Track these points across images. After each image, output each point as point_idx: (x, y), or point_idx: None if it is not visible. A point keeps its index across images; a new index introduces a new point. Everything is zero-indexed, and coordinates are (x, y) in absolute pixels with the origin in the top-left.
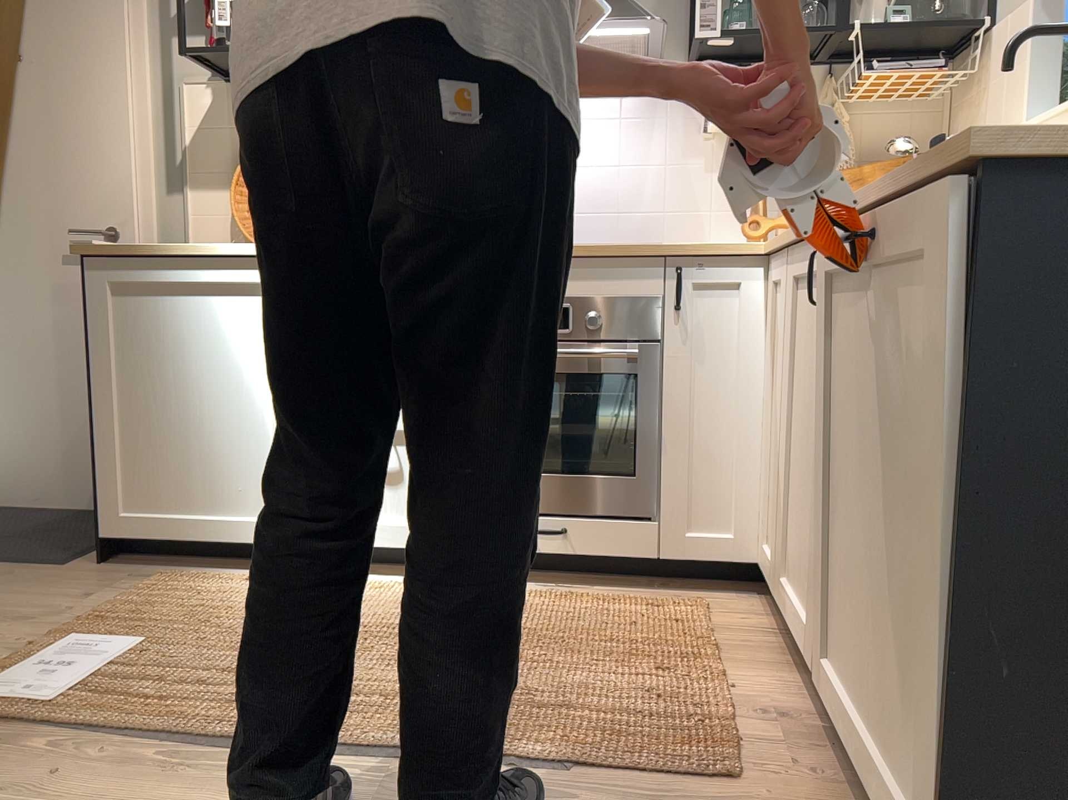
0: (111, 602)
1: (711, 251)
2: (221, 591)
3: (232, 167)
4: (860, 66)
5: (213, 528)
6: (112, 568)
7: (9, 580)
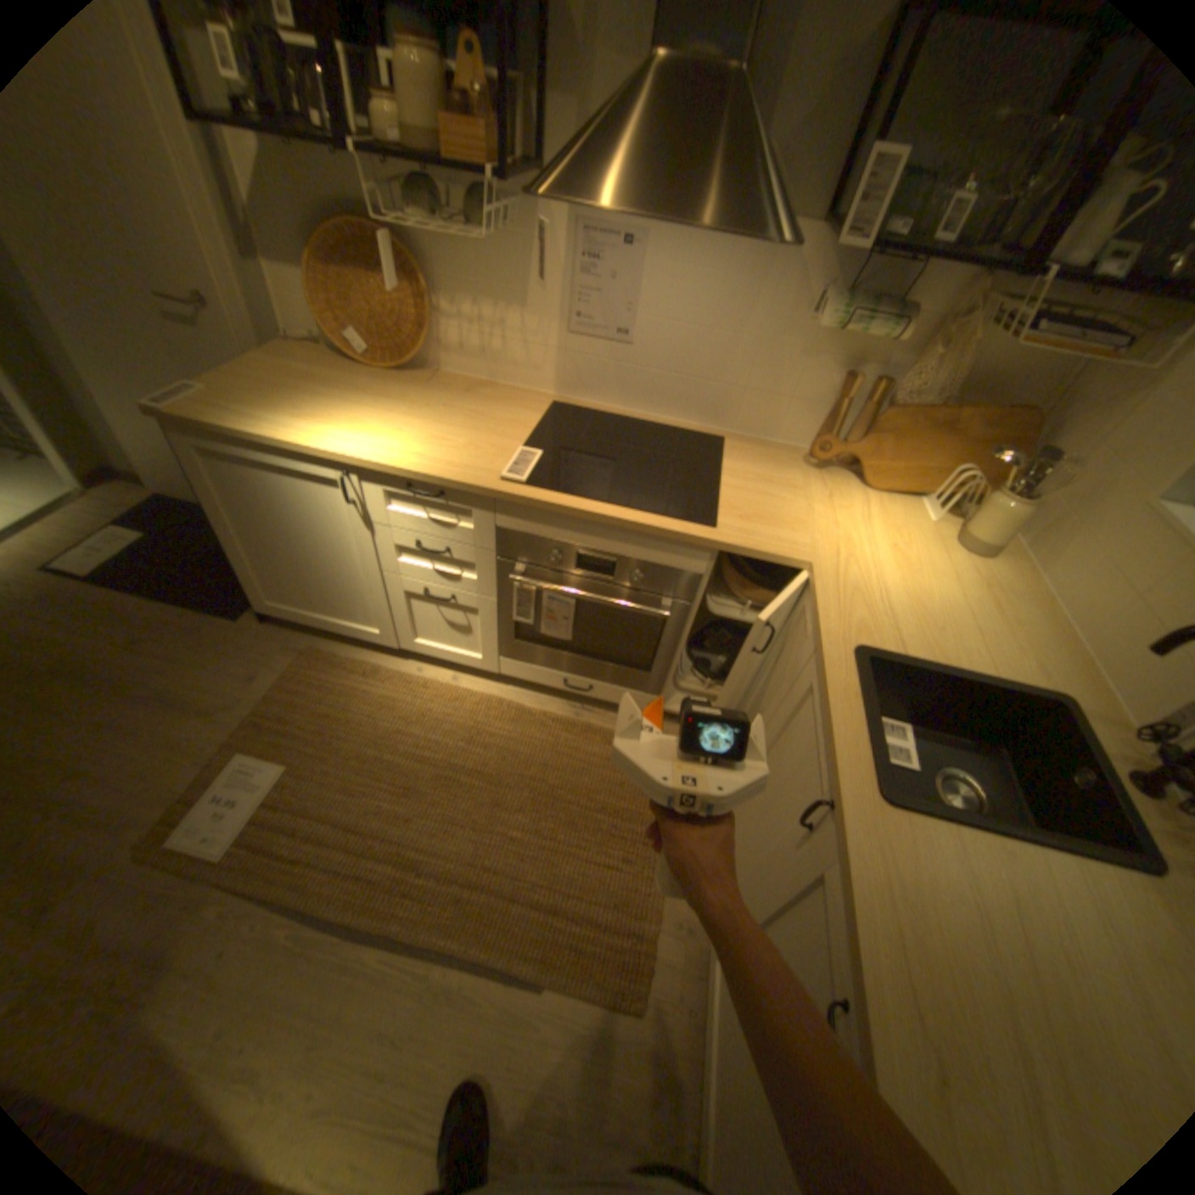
0: (264, 696)
1: (756, 557)
2: (342, 688)
3: (300, 240)
4: (1027, 326)
5: (334, 626)
6: (268, 630)
7: (194, 641)
